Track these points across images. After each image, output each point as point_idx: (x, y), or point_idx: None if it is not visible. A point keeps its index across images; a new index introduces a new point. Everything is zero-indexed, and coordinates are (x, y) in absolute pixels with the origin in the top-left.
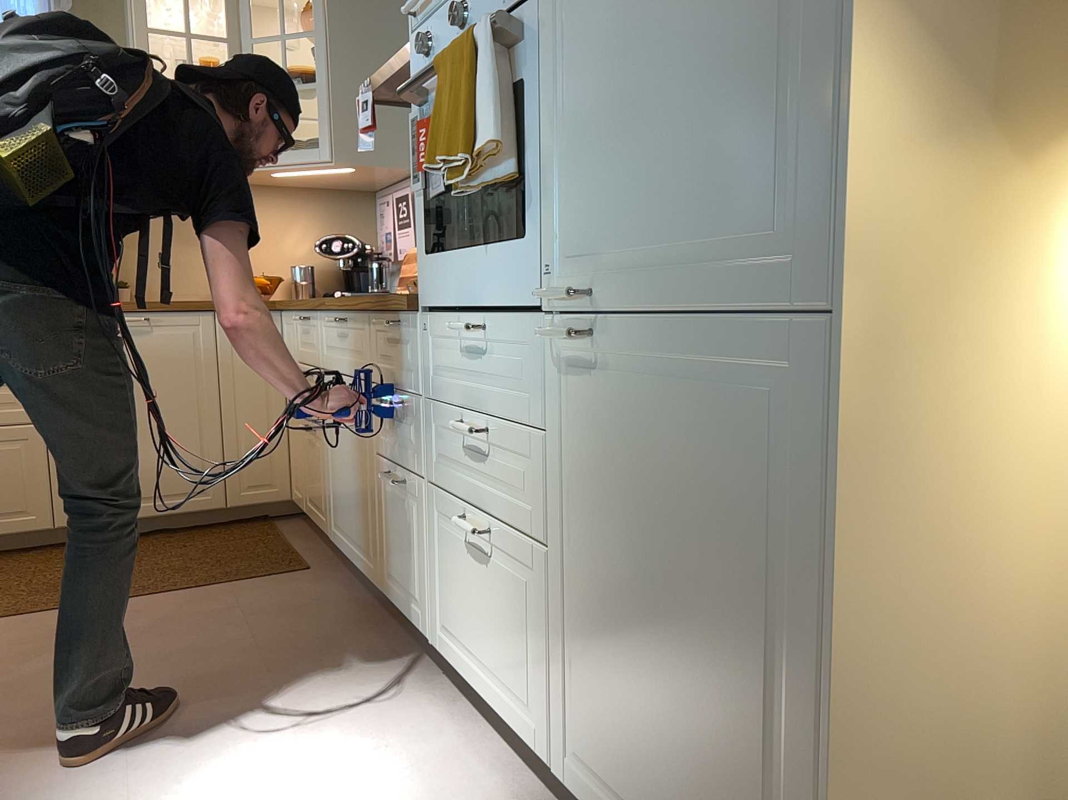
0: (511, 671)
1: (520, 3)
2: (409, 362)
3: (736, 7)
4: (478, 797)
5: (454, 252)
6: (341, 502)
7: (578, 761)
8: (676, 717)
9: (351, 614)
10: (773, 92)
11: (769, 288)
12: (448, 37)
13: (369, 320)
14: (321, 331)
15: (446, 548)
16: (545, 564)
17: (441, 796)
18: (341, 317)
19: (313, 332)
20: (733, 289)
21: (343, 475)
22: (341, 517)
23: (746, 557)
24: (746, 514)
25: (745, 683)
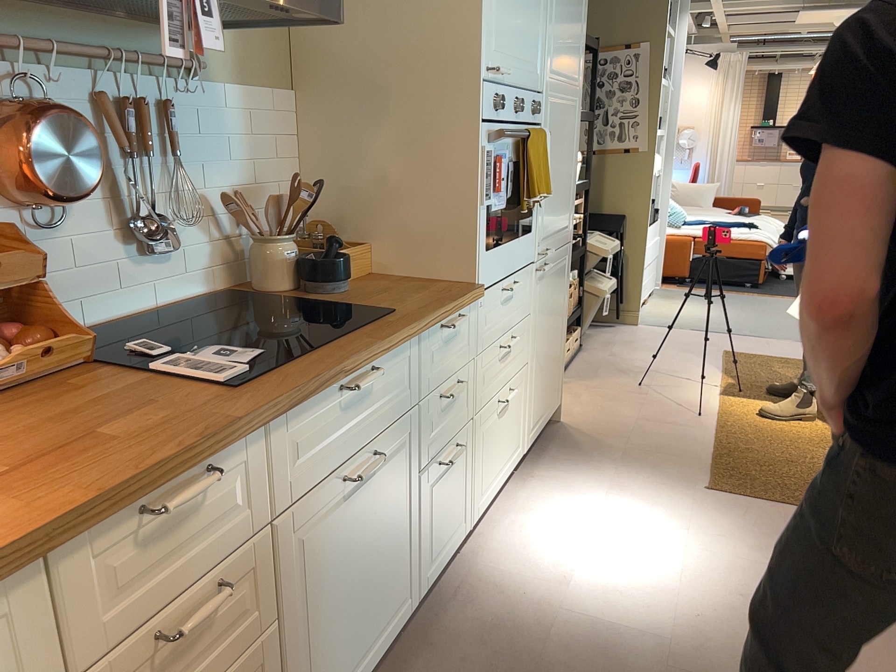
0: (512, 441)
1: (534, 126)
2: (464, 342)
3: (566, 169)
4: (528, 497)
5: (499, 246)
6: (338, 646)
7: (530, 429)
8: (549, 366)
9: (413, 670)
10: (568, 192)
11: (565, 238)
12: (507, 113)
13: (420, 338)
14: (281, 447)
15: (484, 439)
16: (525, 369)
17: (541, 505)
18: (355, 375)
19: (232, 483)
20: (562, 240)
21: (349, 594)
22: (339, 665)
23: (559, 305)
24: (560, 295)
25: (557, 337)
